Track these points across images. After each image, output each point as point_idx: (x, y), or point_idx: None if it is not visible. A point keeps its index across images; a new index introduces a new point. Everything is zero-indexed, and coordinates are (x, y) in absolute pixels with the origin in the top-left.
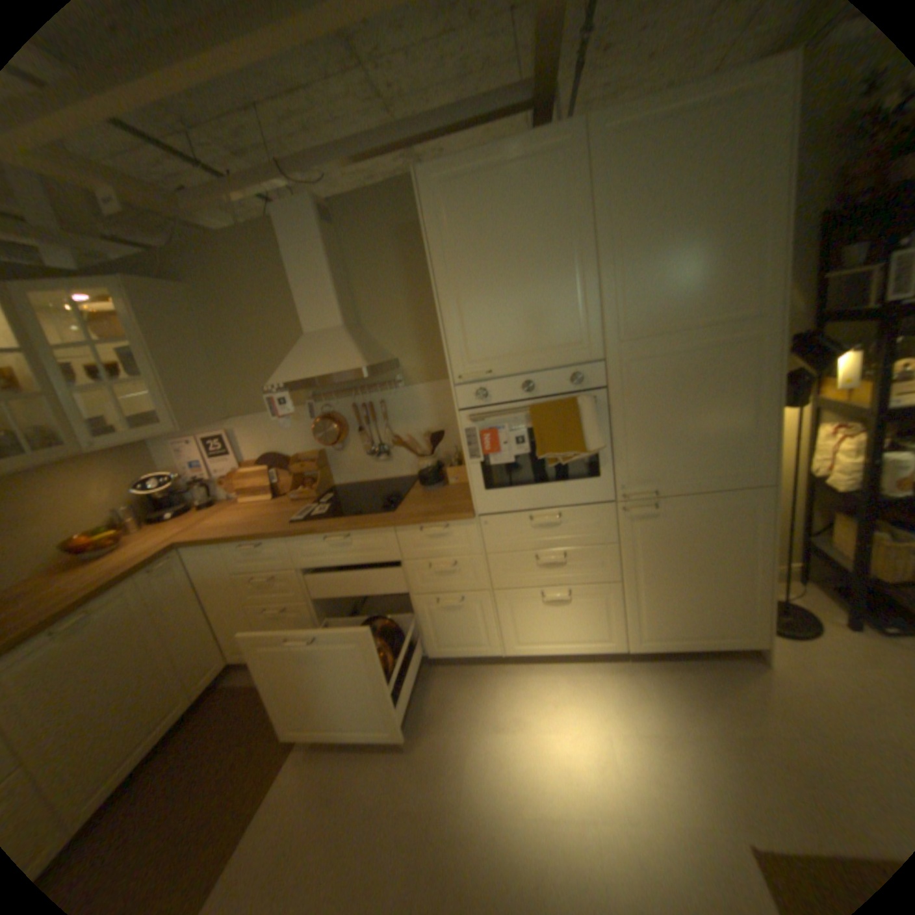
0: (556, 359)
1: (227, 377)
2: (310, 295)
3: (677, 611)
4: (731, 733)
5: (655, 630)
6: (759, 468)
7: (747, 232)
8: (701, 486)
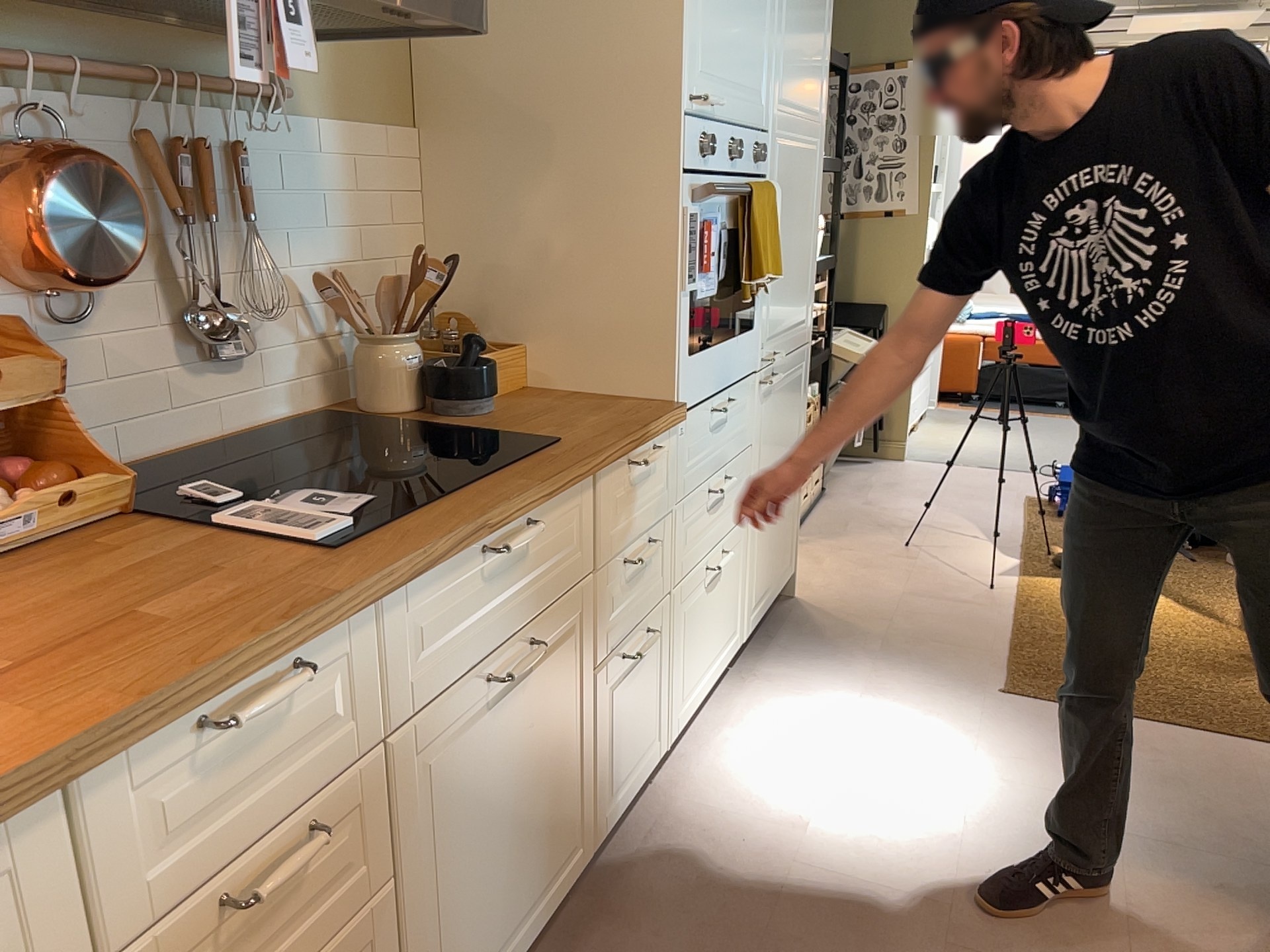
0: (750, 115)
1: None
2: None
3: (769, 545)
4: (872, 651)
5: (759, 587)
6: (807, 319)
7: (824, 20)
8: (790, 343)
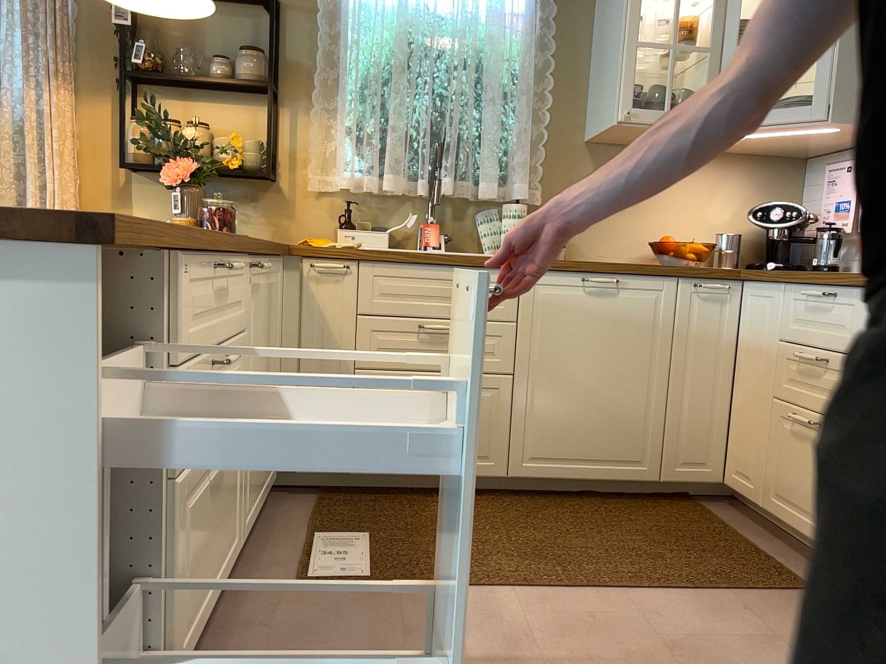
0: None
1: None
2: None
3: None
4: None
5: None
6: None
7: None
8: None
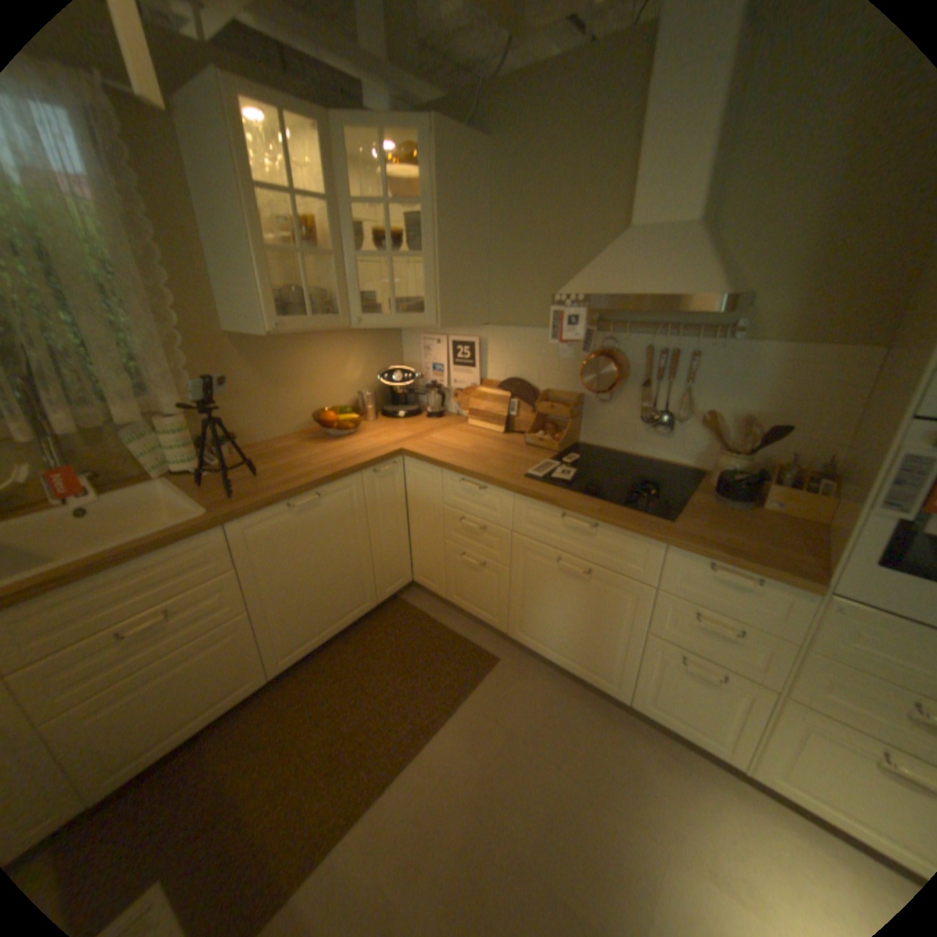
0: None
1: (500, 274)
2: (668, 163)
3: None
4: None
5: None
6: None
7: None
8: None
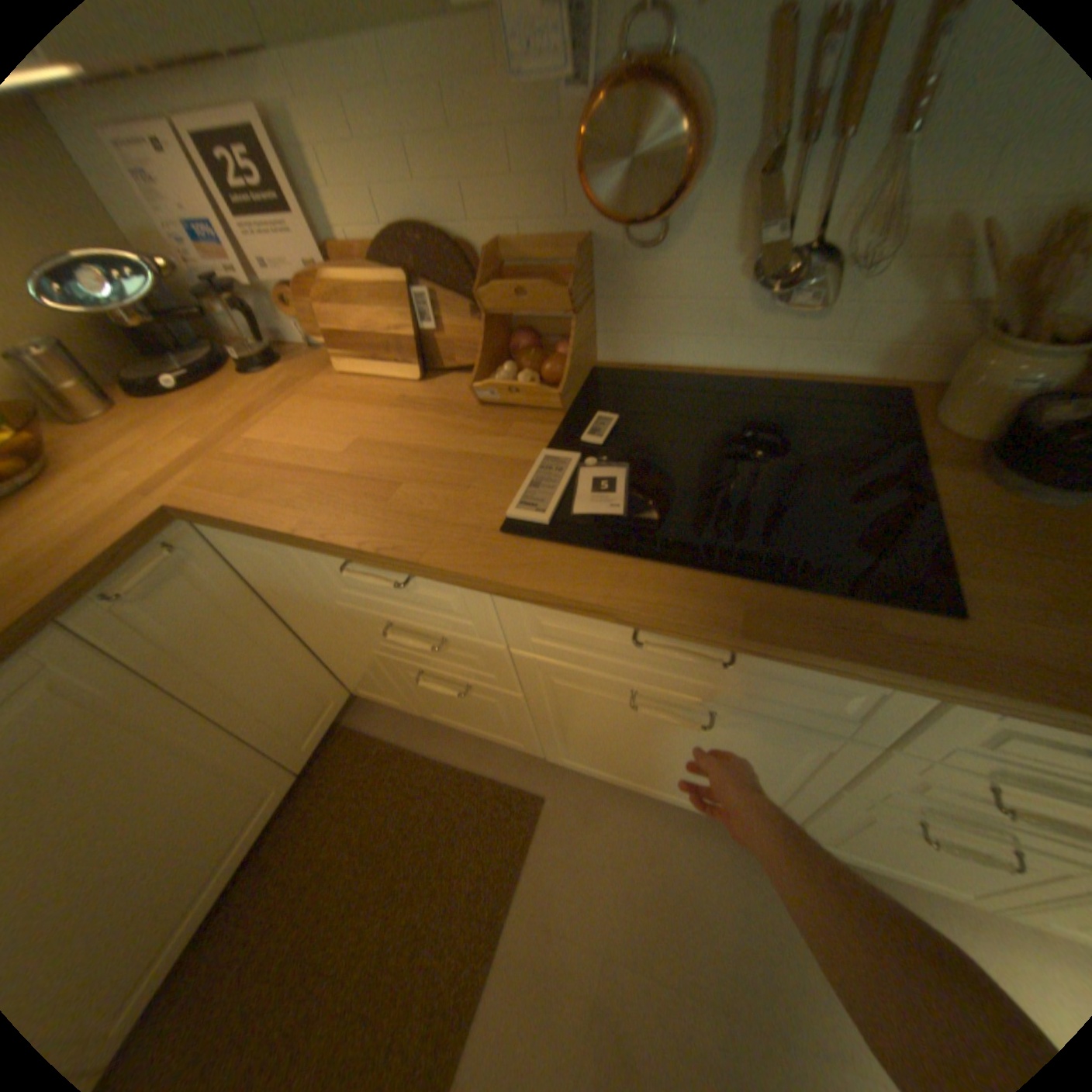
0: None
1: None
2: None
3: None
4: None
5: None
6: None
7: None
8: None
